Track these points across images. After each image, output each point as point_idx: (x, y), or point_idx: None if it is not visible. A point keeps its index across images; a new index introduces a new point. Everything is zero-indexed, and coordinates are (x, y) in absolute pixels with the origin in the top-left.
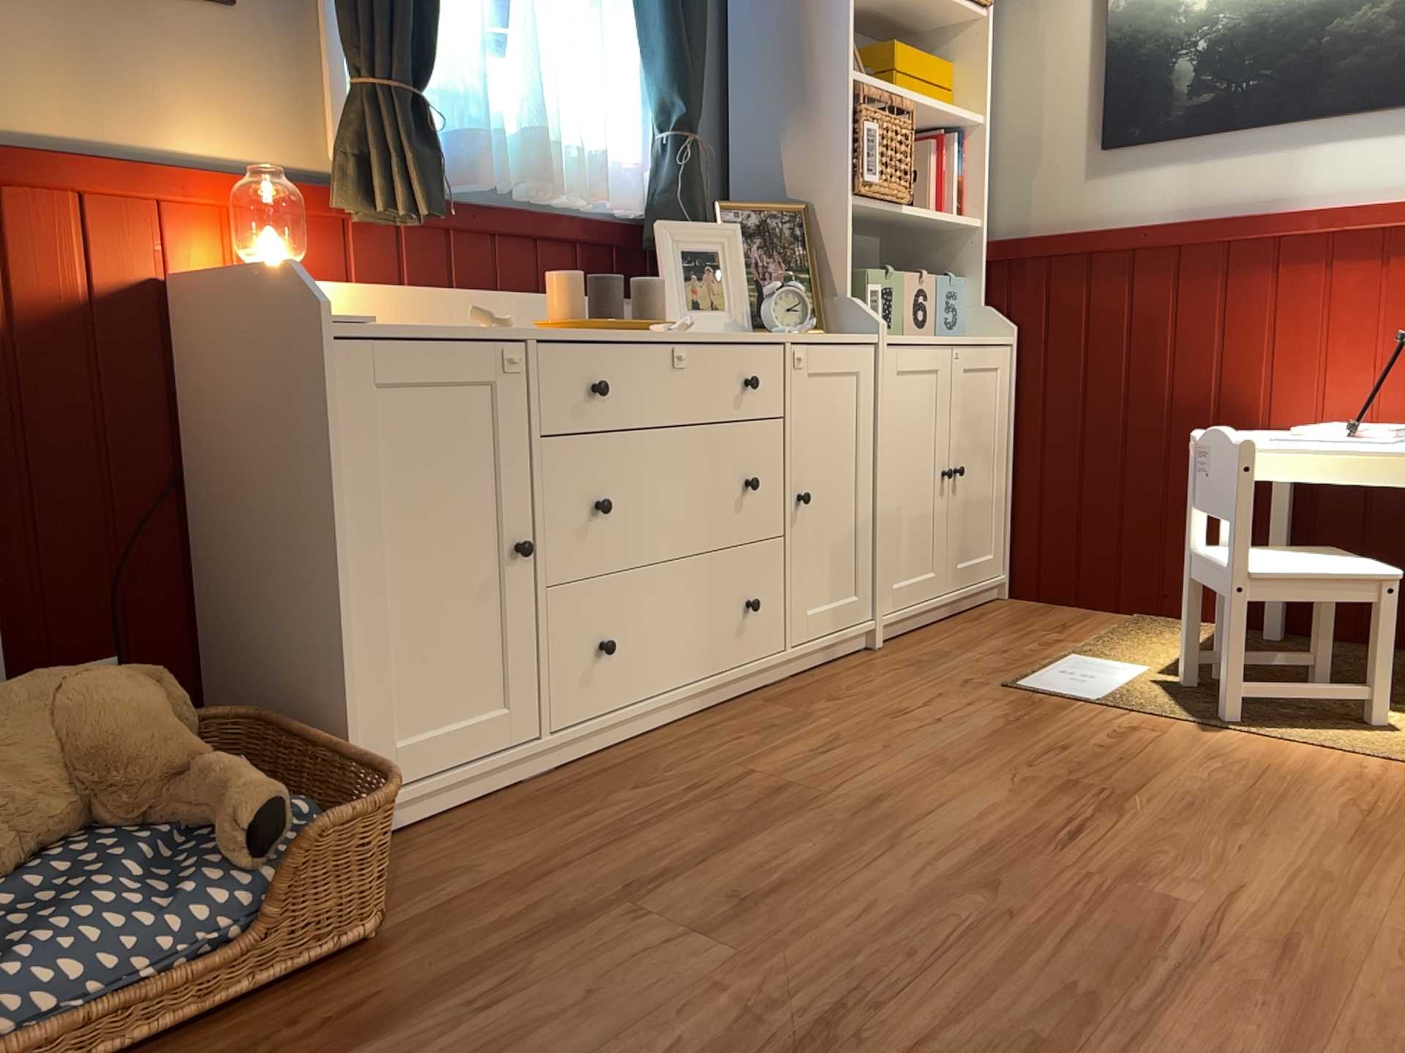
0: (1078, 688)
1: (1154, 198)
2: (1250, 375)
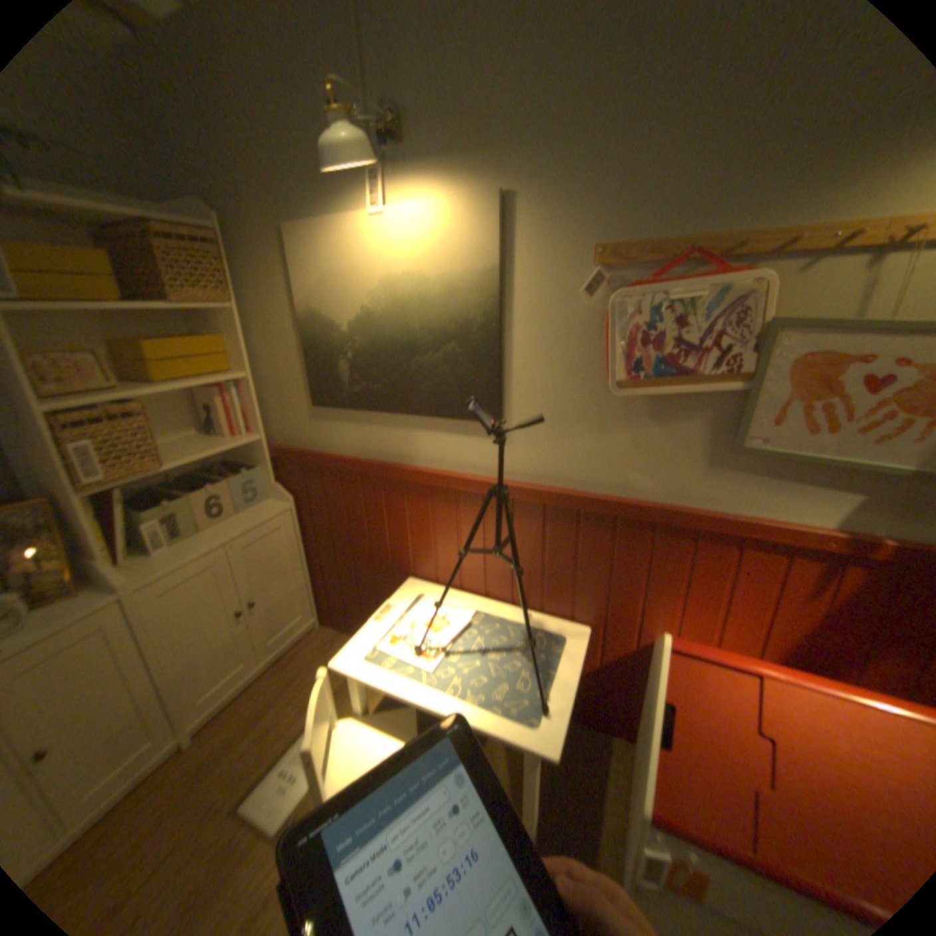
0: (273, 810)
1: (347, 440)
2: (405, 548)
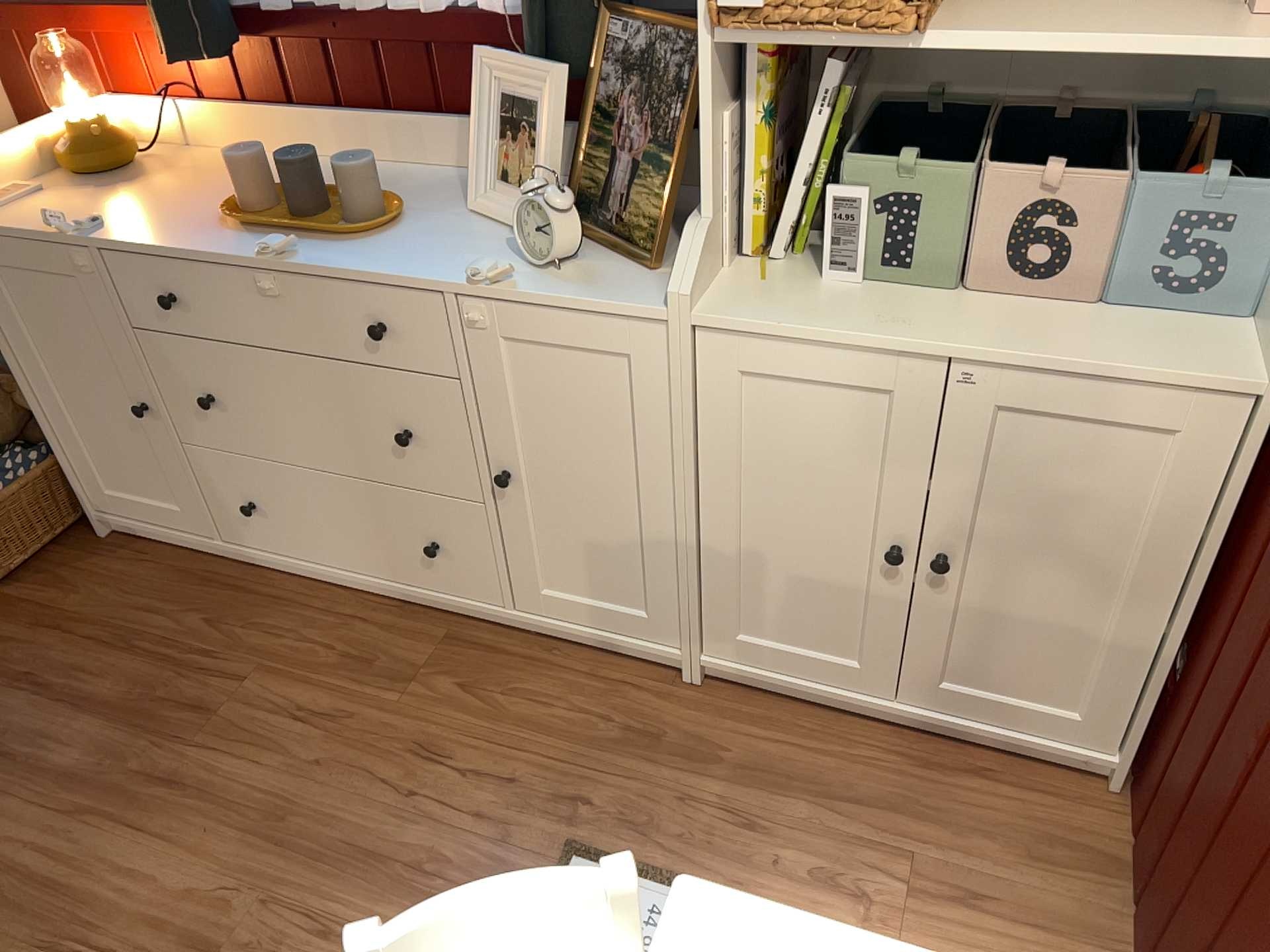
0: None
1: None
2: None
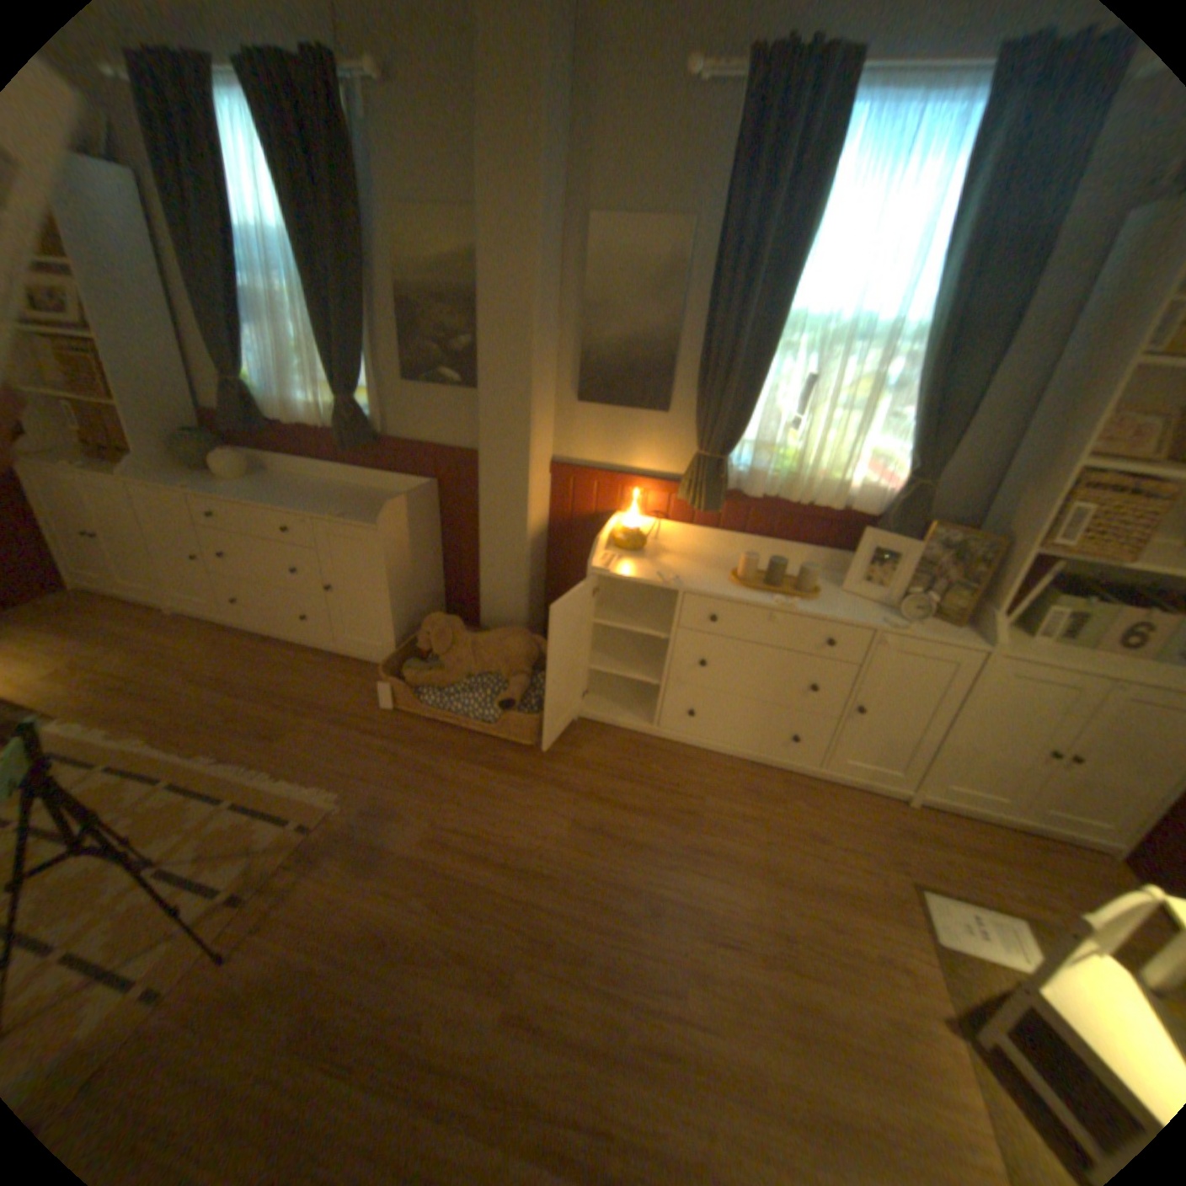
0: (951, 934)
1: None
2: None
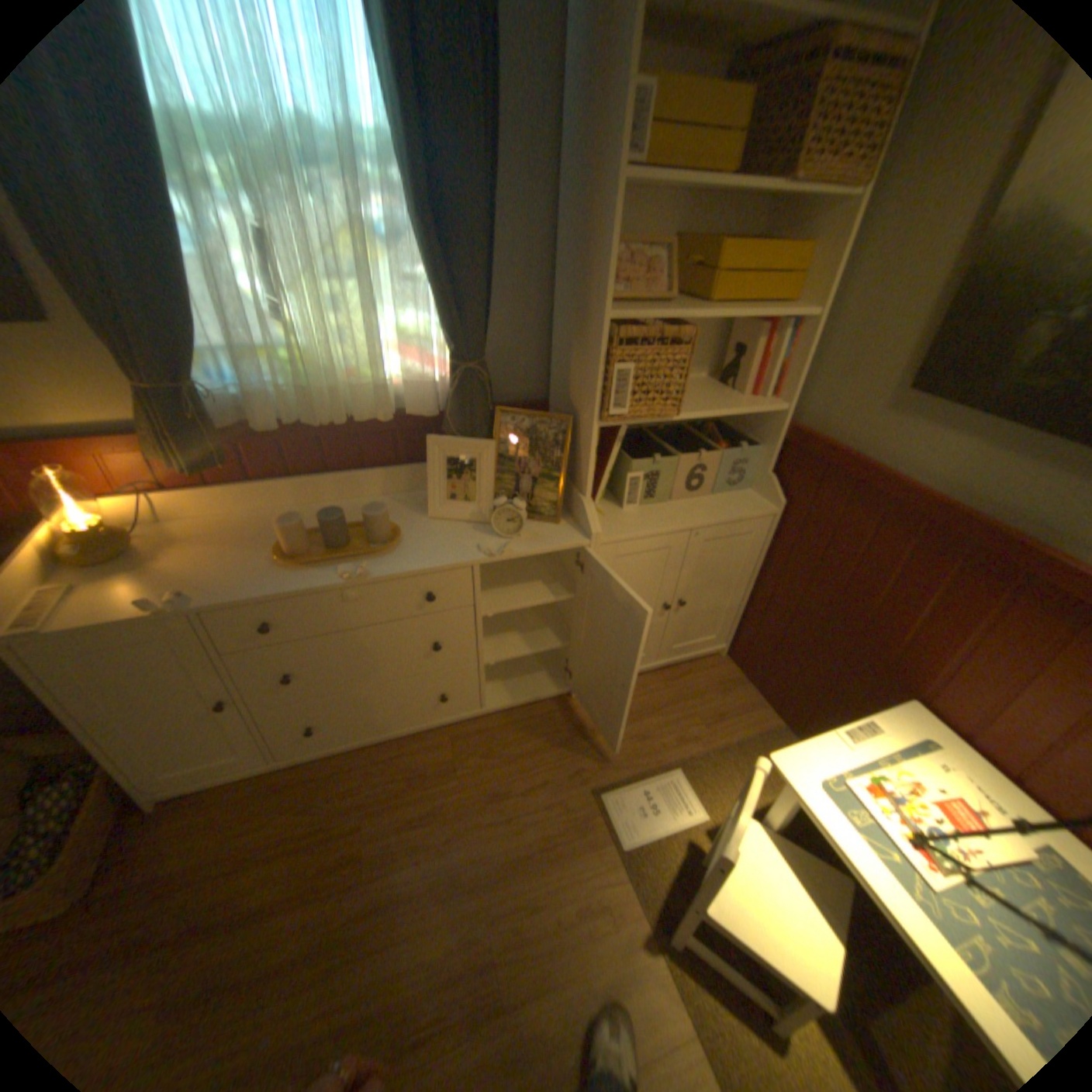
0: (629, 828)
1: (940, 461)
2: (939, 663)
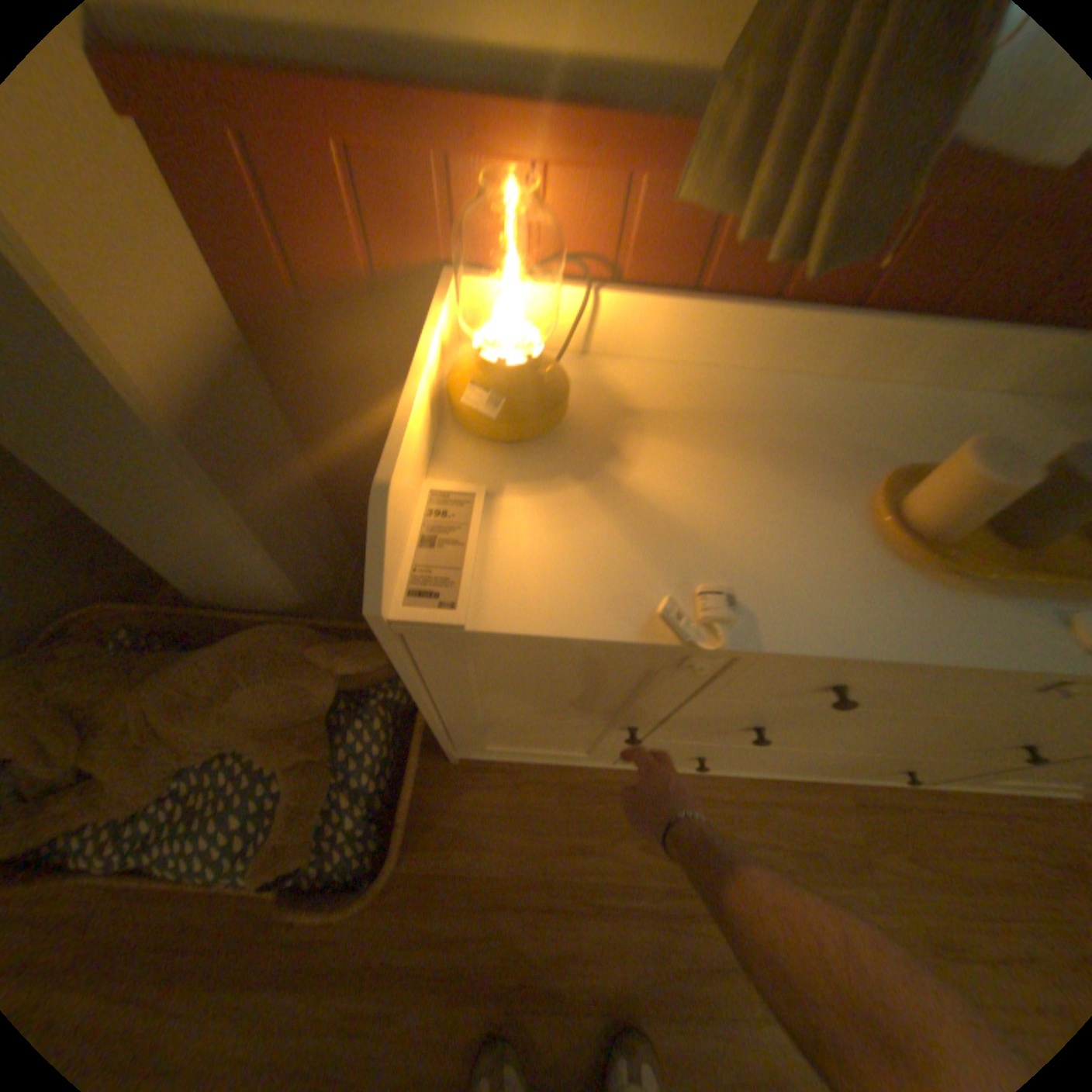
0: None
1: None
2: None
